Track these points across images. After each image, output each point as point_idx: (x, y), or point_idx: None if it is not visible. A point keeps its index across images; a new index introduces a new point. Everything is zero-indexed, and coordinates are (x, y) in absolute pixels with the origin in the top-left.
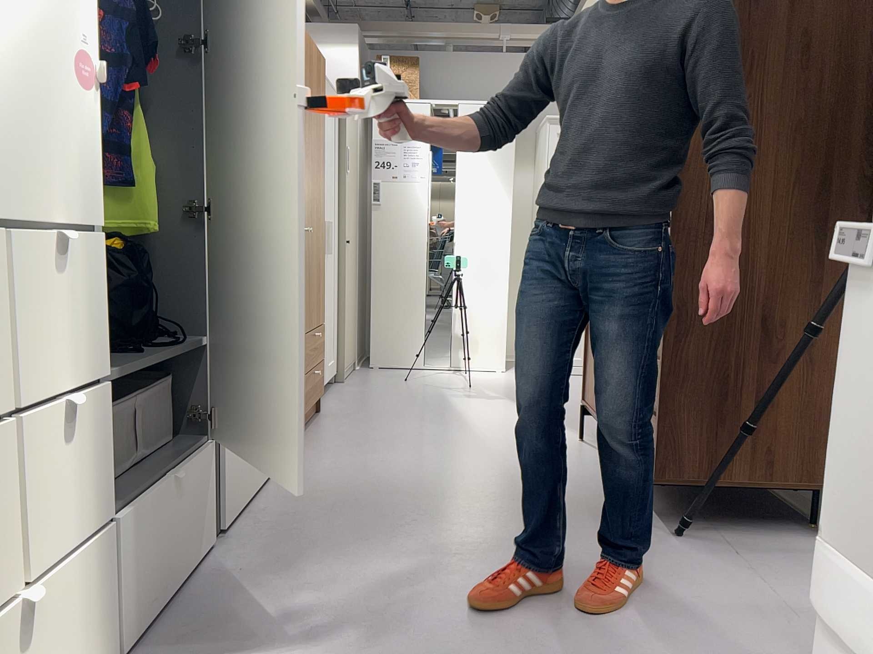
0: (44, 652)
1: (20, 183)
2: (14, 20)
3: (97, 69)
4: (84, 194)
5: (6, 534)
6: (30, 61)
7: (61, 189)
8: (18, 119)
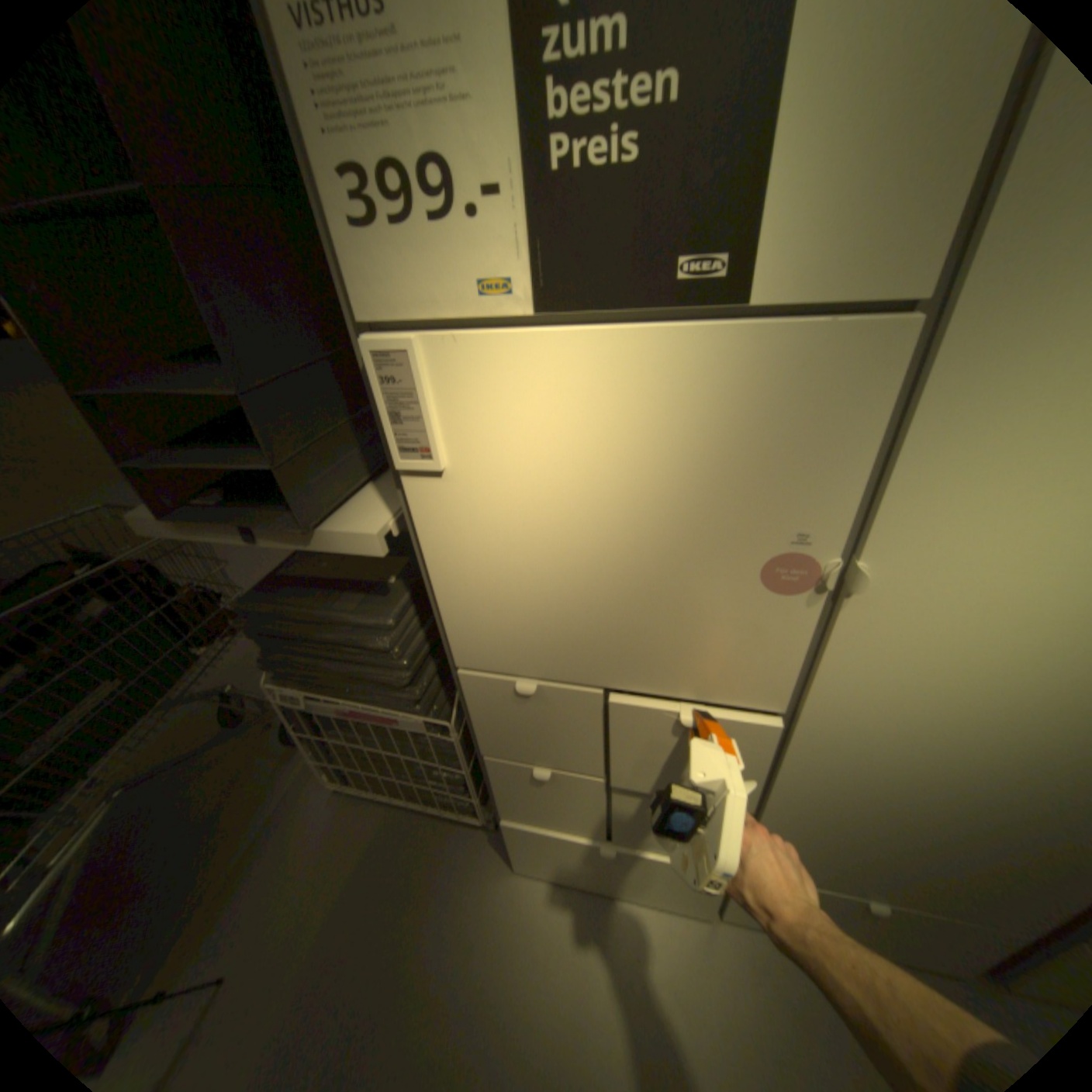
0: (634, 873)
1: (648, 670)
2: (656, 547)
3: (832, 579)
4: (767, 686)
5: (604, 820)
6: (682, 579)
7: (719, 680)
8: (651, 627)
